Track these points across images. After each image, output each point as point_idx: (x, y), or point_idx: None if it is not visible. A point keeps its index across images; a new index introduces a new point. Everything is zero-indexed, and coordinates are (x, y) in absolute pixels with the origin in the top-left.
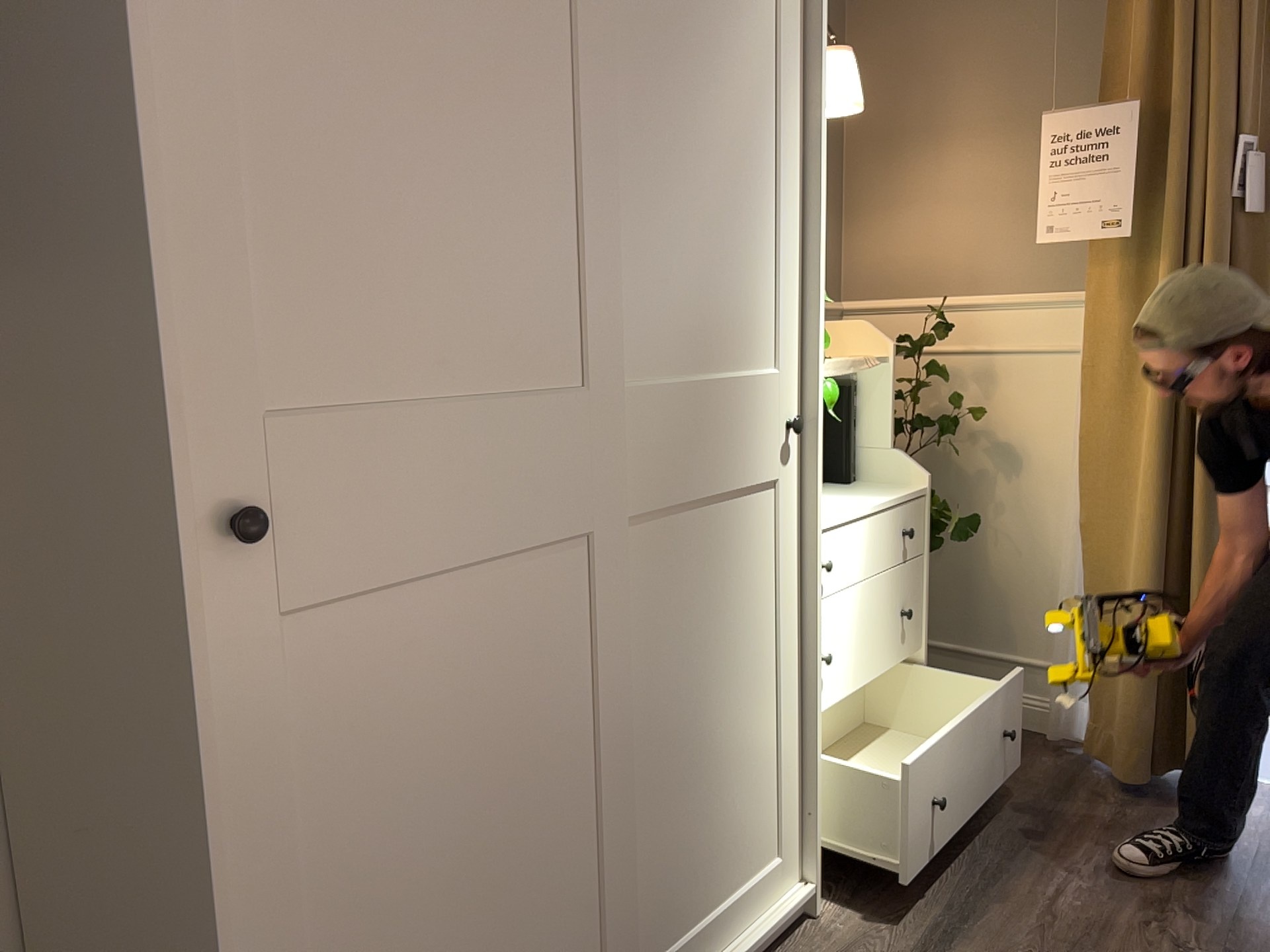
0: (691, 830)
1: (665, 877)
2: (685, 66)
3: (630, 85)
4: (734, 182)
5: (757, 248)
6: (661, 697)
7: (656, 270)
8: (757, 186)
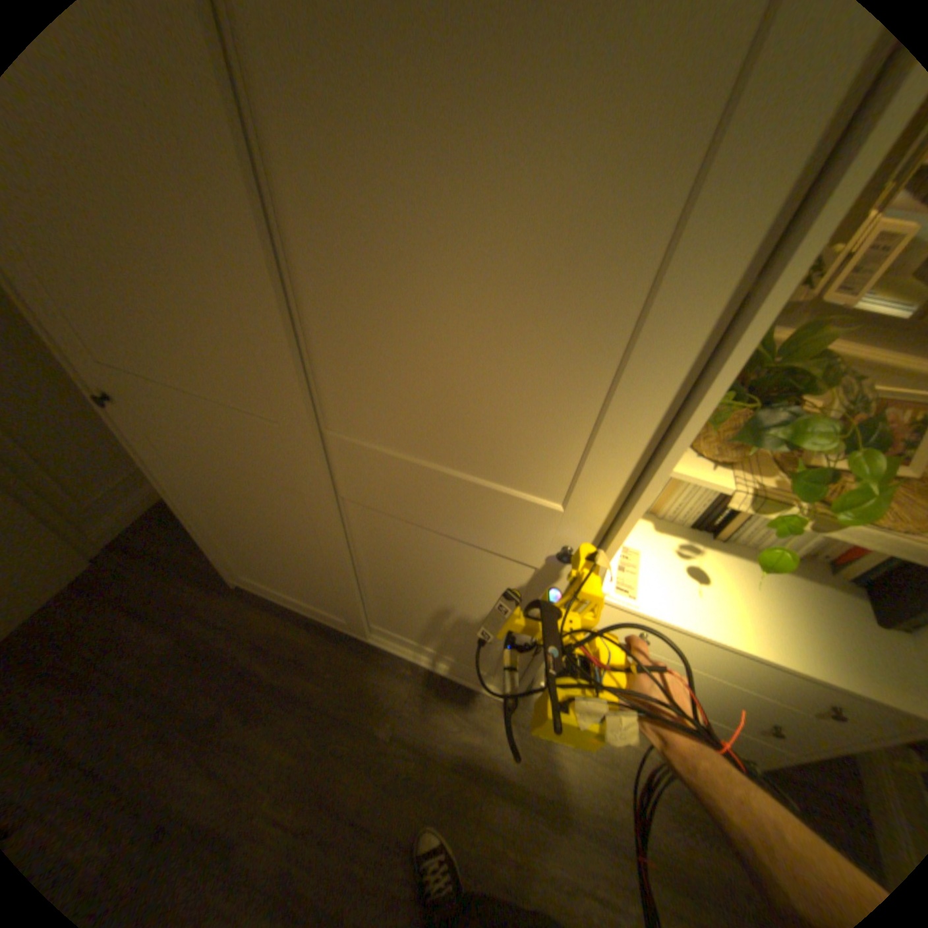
0: (416, 622)
1: (395, 619)
2: (413, 119)
3: (307, 162)
4: (517, 307)
5: (555, 394)
6: (391, 575)
7: (370, 370)
8: (577, 322)
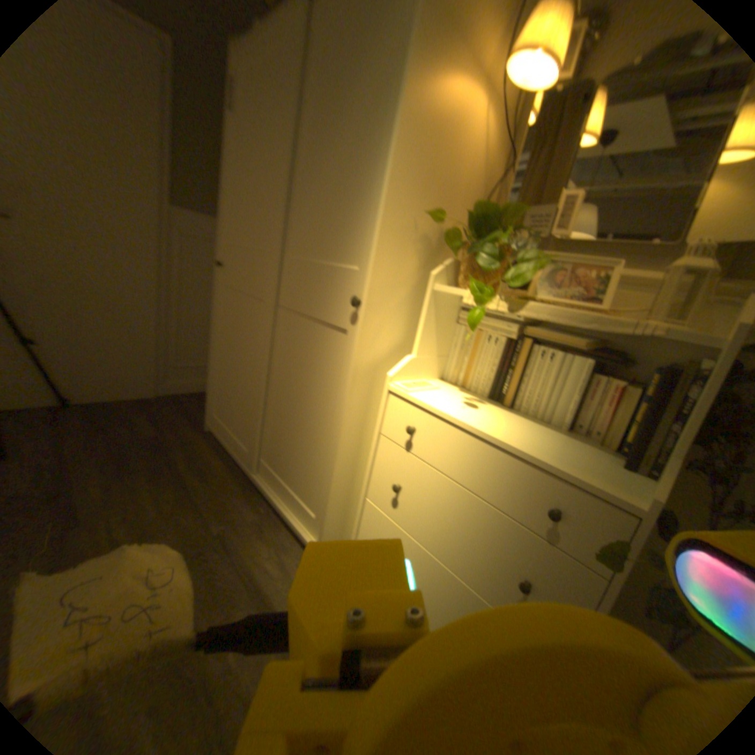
0: (286, 443)
1: (276, 445)
2: (333, 114)
3: (309, 138)
4: (350, 163)
5: (358, 197)
6: (285, 382)
7: (307, 214)
8: (364, 161)
